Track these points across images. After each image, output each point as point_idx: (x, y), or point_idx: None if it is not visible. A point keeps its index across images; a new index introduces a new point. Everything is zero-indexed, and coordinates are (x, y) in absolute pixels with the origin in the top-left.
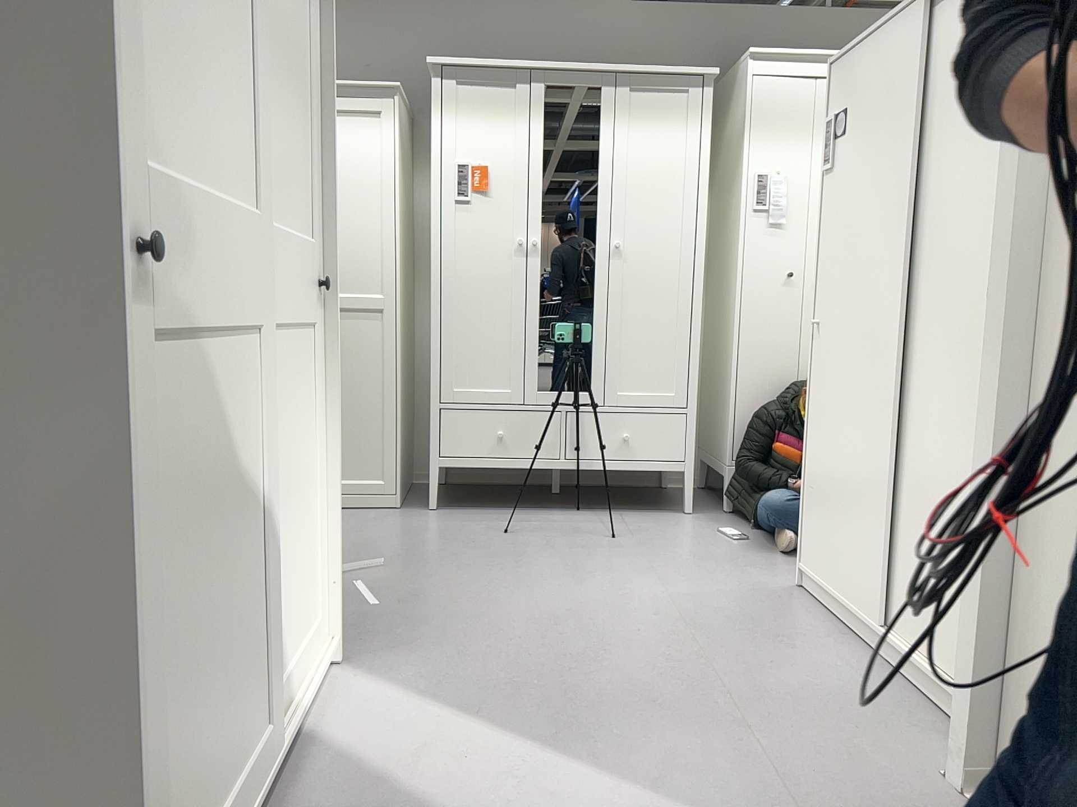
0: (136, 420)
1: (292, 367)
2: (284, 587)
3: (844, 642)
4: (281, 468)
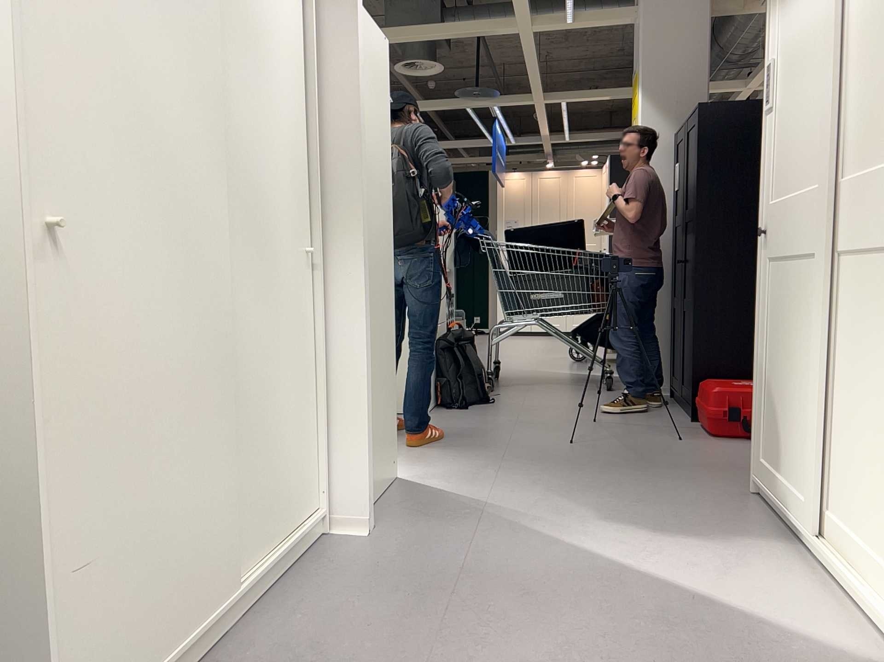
0: (763, 283)
1: (880, 284)
2: (851, 458)
3: (224, 657)
4: (856, 362)
